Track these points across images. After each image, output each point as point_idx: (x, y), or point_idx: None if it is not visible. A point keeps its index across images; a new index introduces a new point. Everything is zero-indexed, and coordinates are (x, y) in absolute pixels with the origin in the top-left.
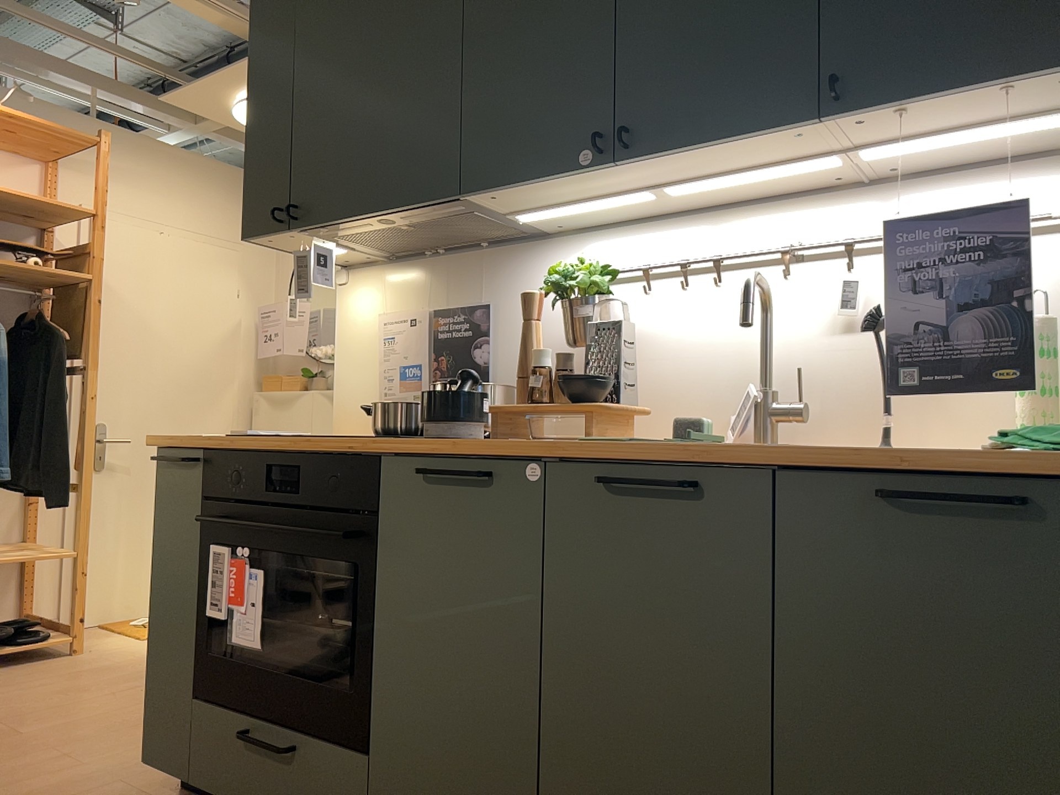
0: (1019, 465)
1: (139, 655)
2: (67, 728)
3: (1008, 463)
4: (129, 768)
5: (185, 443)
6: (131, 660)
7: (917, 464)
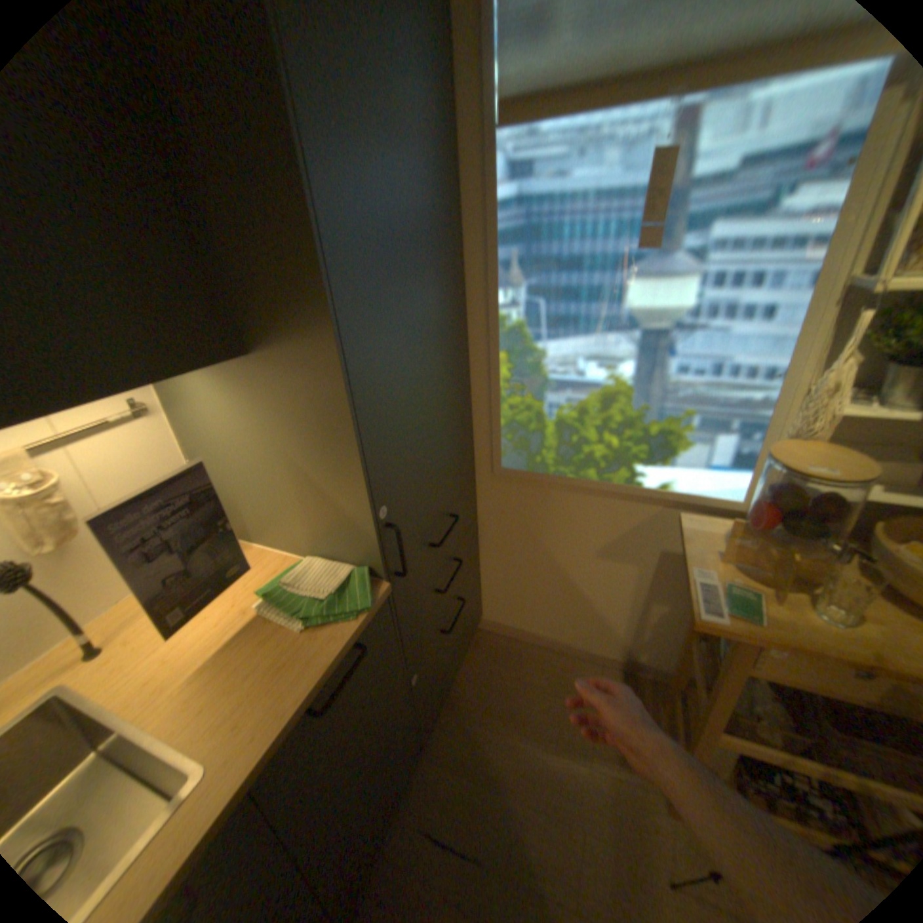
0: (345, 635)
1: None
2: None
3: (353, 642)
4: None
5: None
6: None
7: (321, 683)
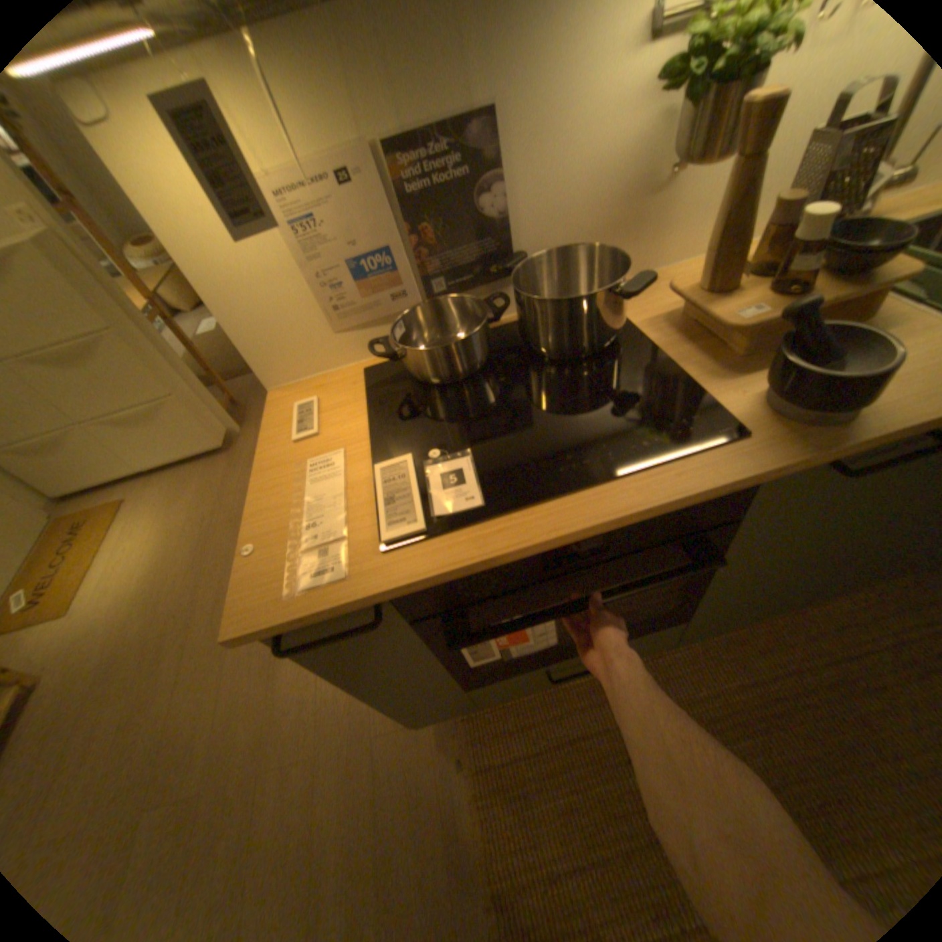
0: None
1: (106, 631)
2: (221, 747)
3: None
4: (351, 721)
5: (344, 610)
6: (110, 642)
7: None
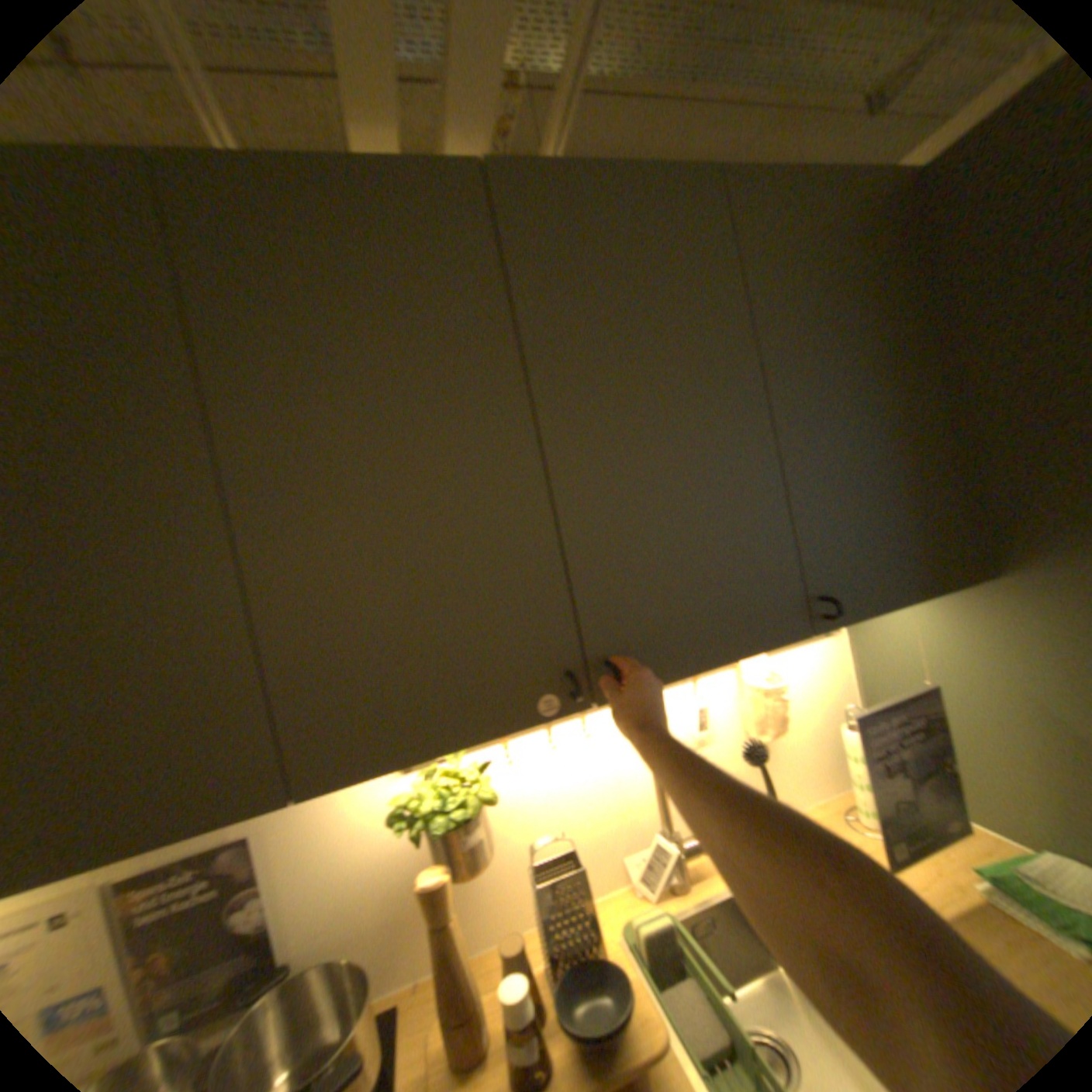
0: None
1: None
2: None
3: None
4: None
5: None
6: None
7: None
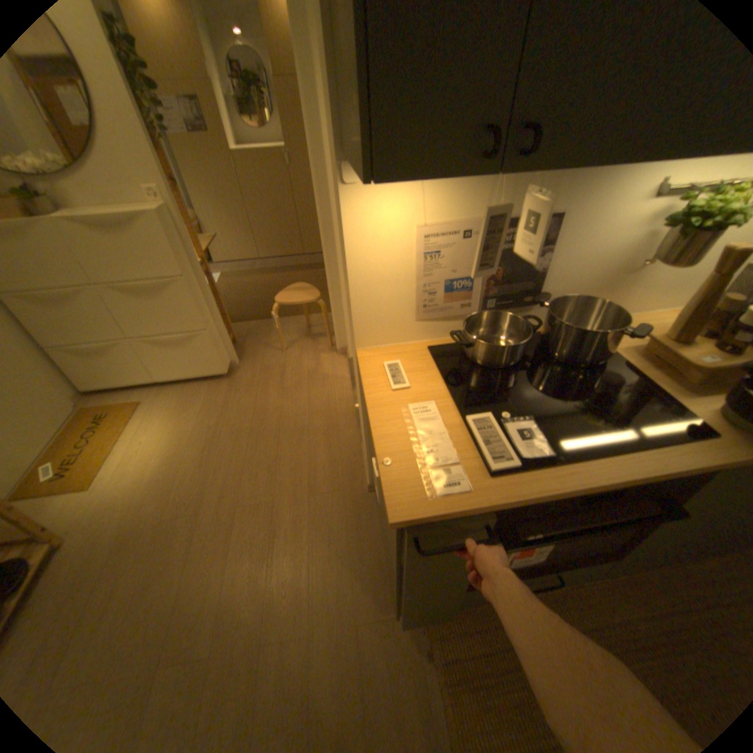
0: None
1: (124, 508)
2: (227, 619)
3: None
4: (338, 610)
5: (471, 513)
6: (127, 518)
7: None
